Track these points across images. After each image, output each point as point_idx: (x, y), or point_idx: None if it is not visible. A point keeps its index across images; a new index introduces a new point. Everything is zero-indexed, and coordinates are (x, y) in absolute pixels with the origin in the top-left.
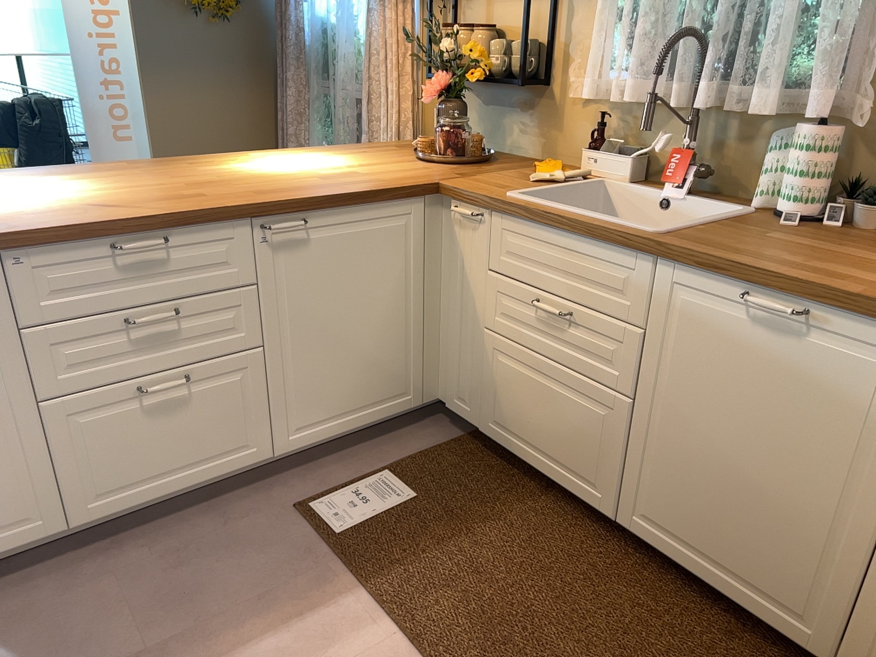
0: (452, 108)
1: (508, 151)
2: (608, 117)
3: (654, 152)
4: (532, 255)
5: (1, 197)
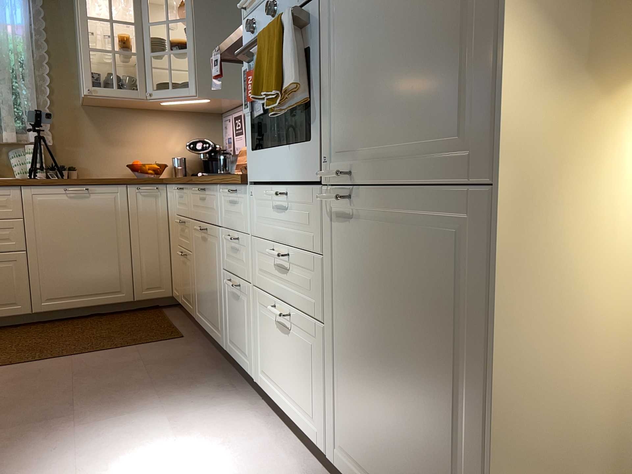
0: None
1: None
2: None
3: None
4: None
5: None
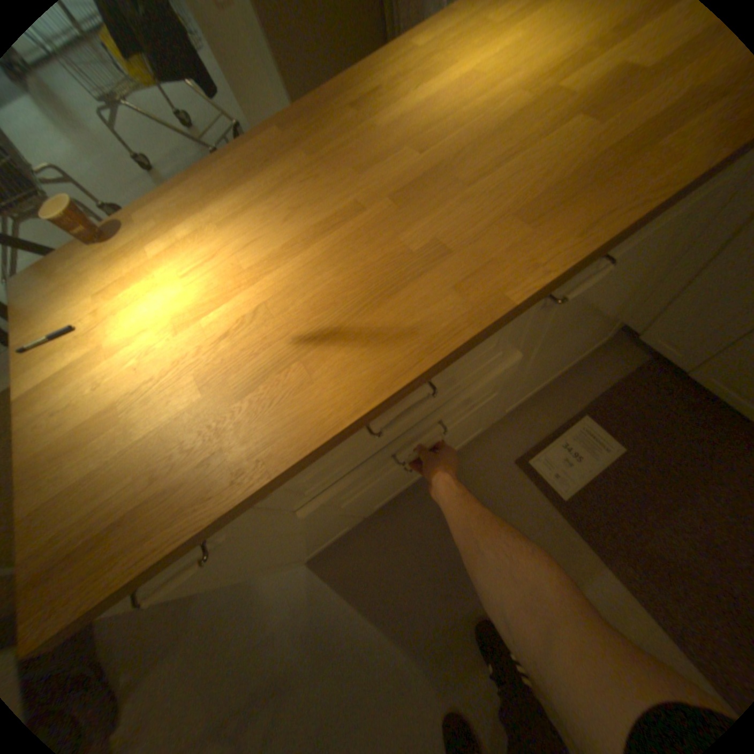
0: None
1: None
2: None
3: None
4: None
5: (176, 309)
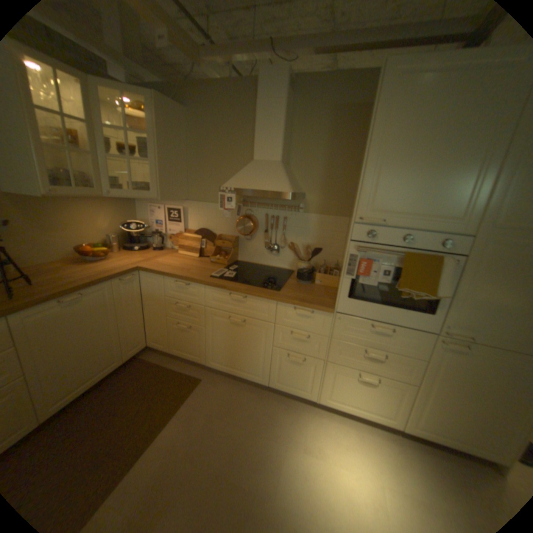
0: None
1: None
2: None
3: None
4: None
5: None
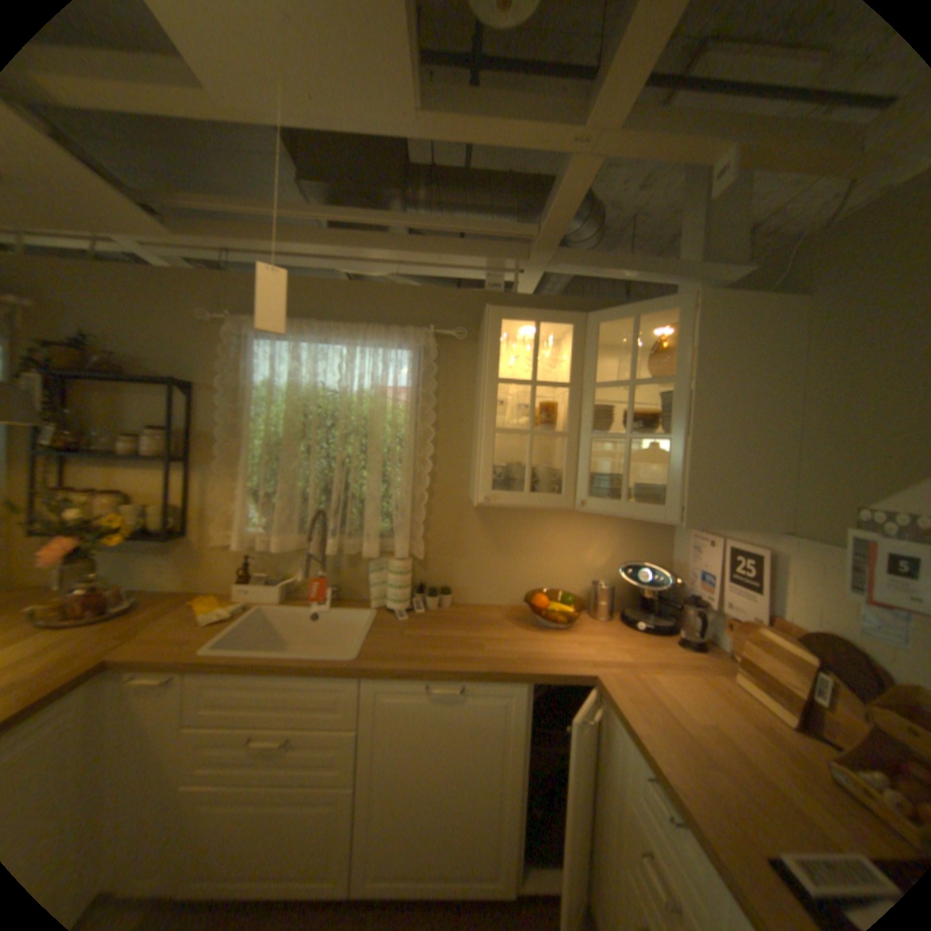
0: (79, 568)
1: (139, 589)
2: (248, 557)
3: (296, 581)
4: (235, 704)
5: None
